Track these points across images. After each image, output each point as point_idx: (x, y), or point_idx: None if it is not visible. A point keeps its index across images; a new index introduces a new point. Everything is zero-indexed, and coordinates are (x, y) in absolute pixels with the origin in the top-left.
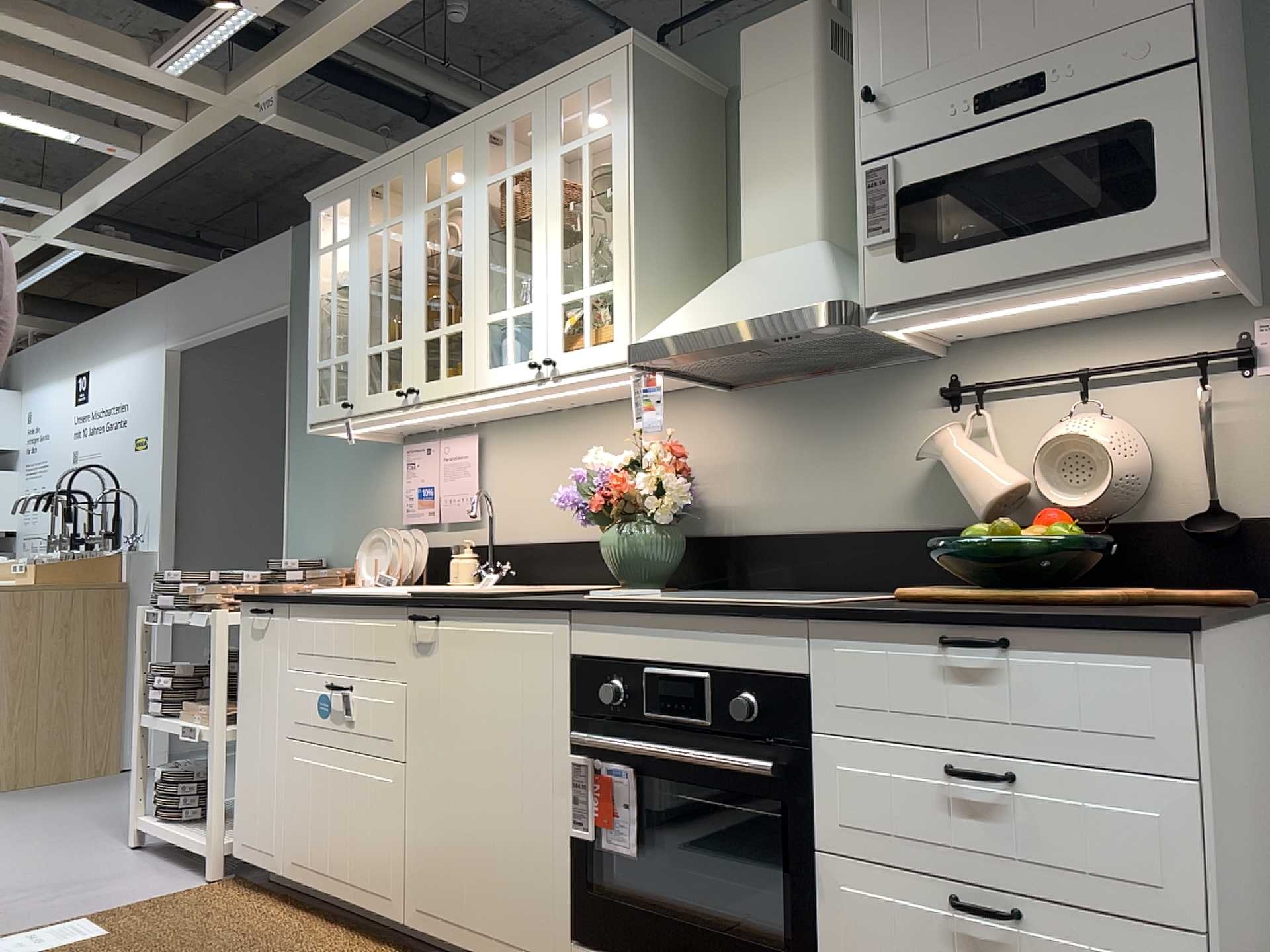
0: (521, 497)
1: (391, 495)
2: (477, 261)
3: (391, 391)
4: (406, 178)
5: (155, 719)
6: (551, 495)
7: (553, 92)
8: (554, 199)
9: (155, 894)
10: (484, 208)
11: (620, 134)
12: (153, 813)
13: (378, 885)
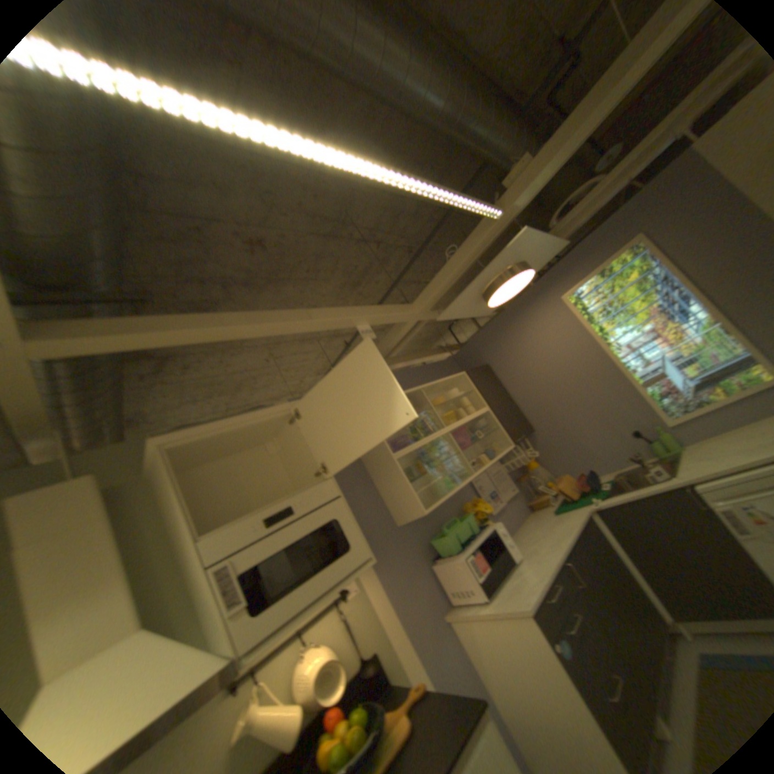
0: None
1: None
2: None
3: None
4: None
5: None
6: None
7: None
8: None
9: None
10: None
11: None
12: None
13: None
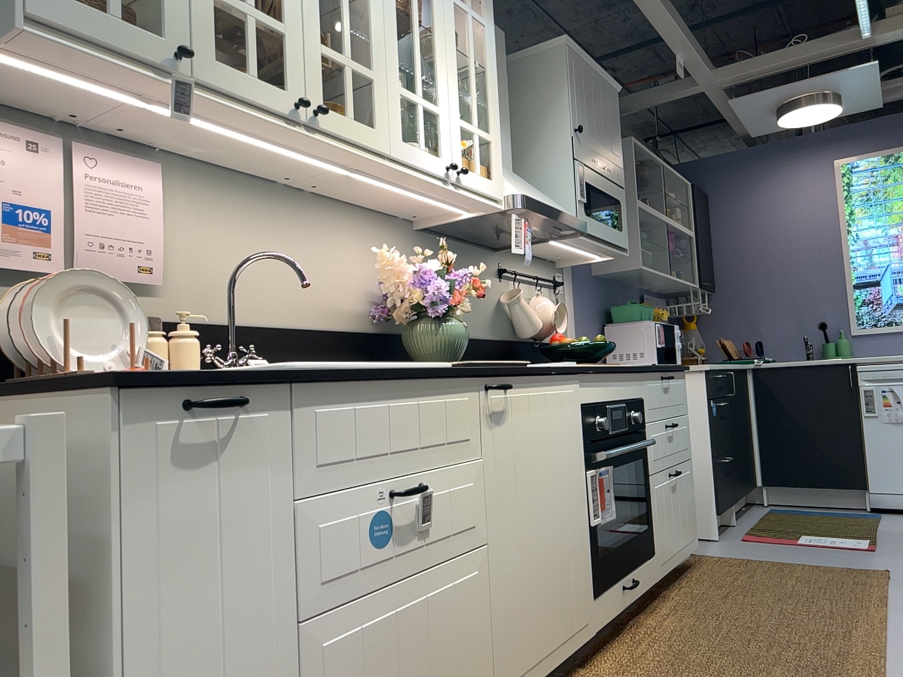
0: (226, 268)
1: None
2: (388, 22)
3: (267, 85)
4: None
5: None
6: (268, 274)
7: None
8: (452, 34)
9: None
10: None
11: (492, 35)
12: None
13: None
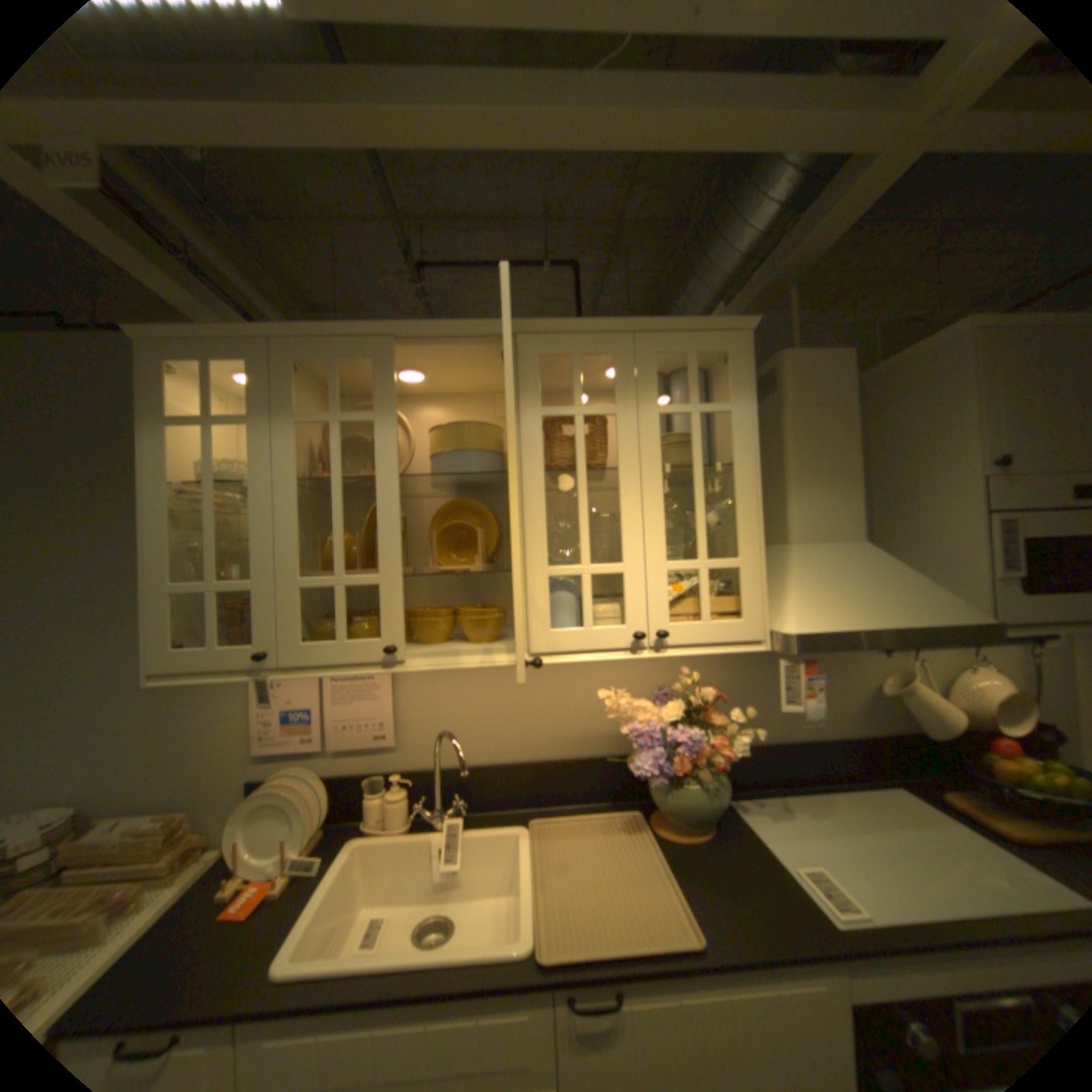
0: (459, 719)
1: (220, 718)
2: (530, 501)
3: (360, 642)
4: (380, 364)
5: None
6: (502, 716)
7: (648, 340)
8: (654, 457)
9: None
10: (539, 441)
11: (747, 415)
12: None
13: None
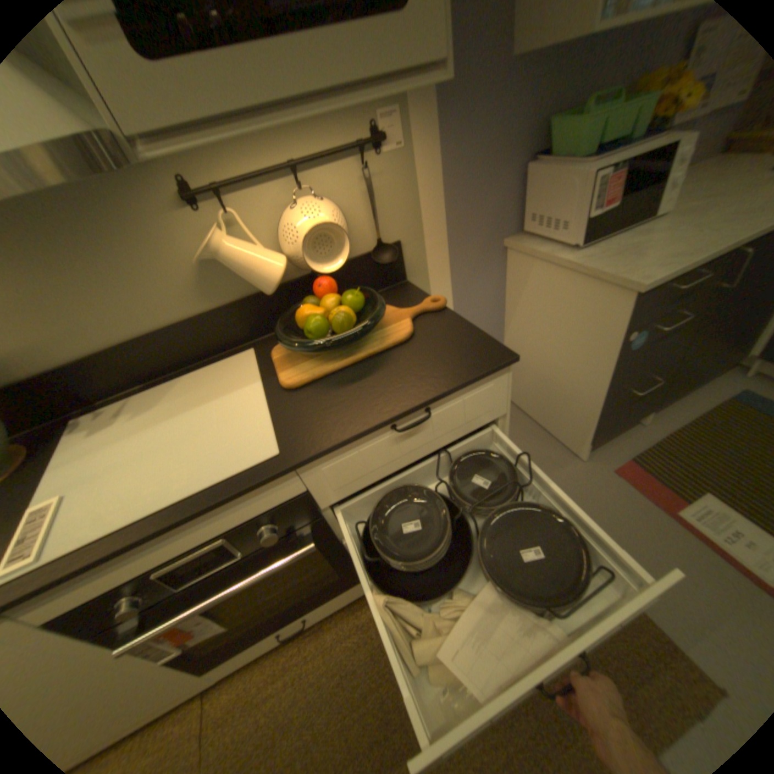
0: None
1: None
2: None
3: None
4: None
5: None
6: None
7: None
8: None
9: None
10: None
11: None
12: None
13: None
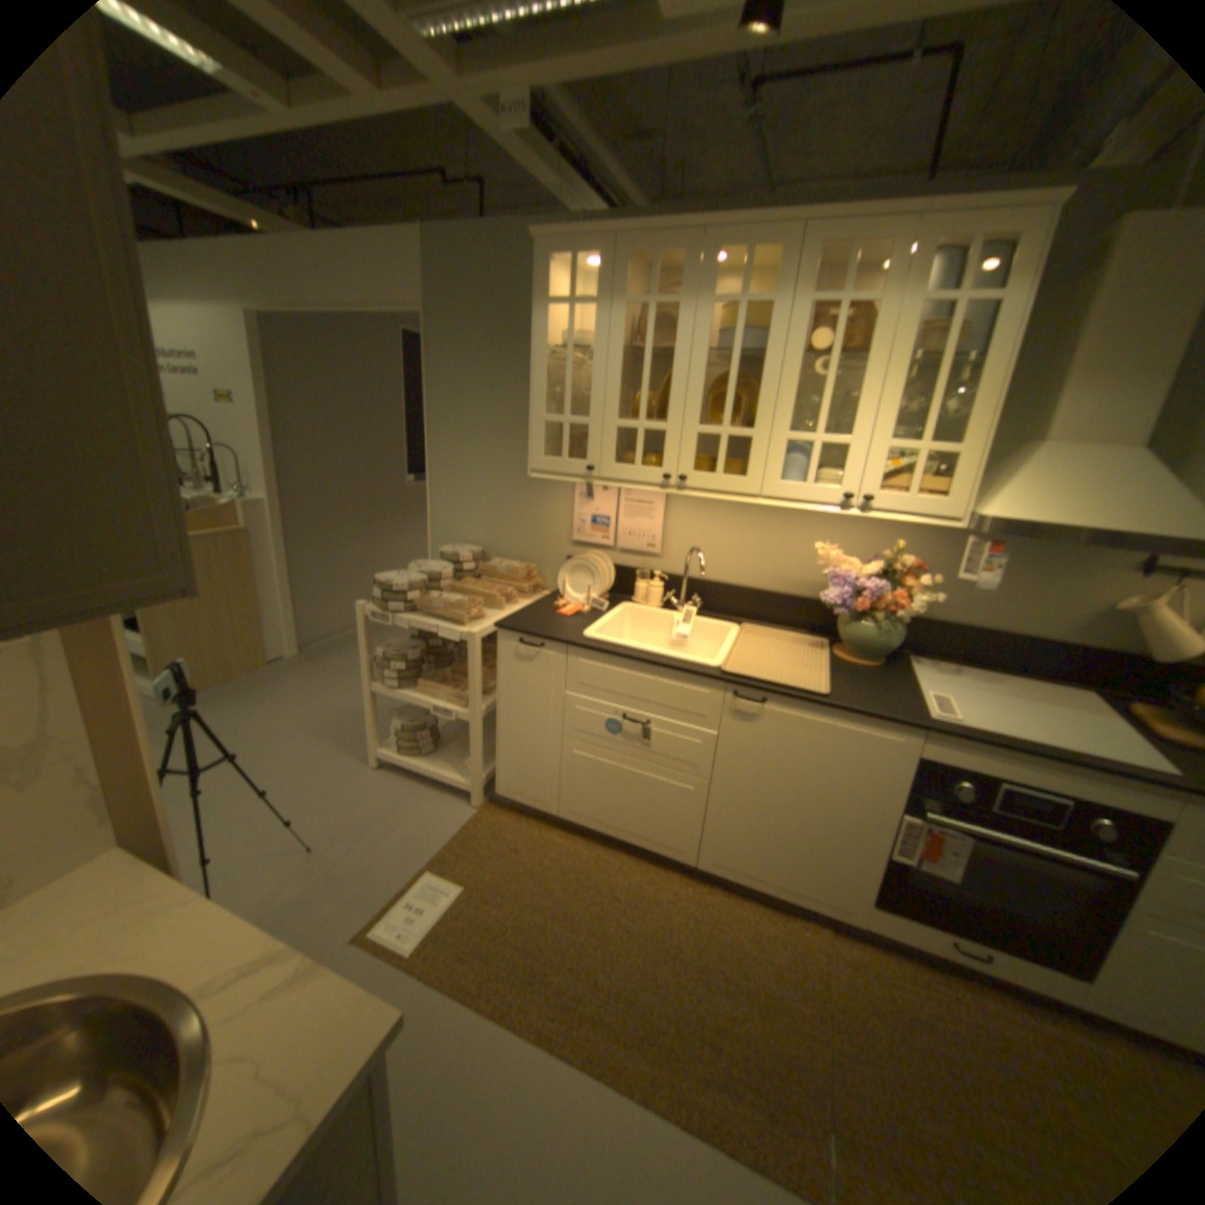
0: (706, 547)
1: (557, 514)
2: (786, 378)
3: (648, 470)
4: (690, 256)
5: (389, 691)
6: (739, 551)
7: (934, 223)
8: (906, 345)
9: (449, 831)
10: (804, 325)
11: (1019, 304)
12: (385, 747)
13: (672, 844)
